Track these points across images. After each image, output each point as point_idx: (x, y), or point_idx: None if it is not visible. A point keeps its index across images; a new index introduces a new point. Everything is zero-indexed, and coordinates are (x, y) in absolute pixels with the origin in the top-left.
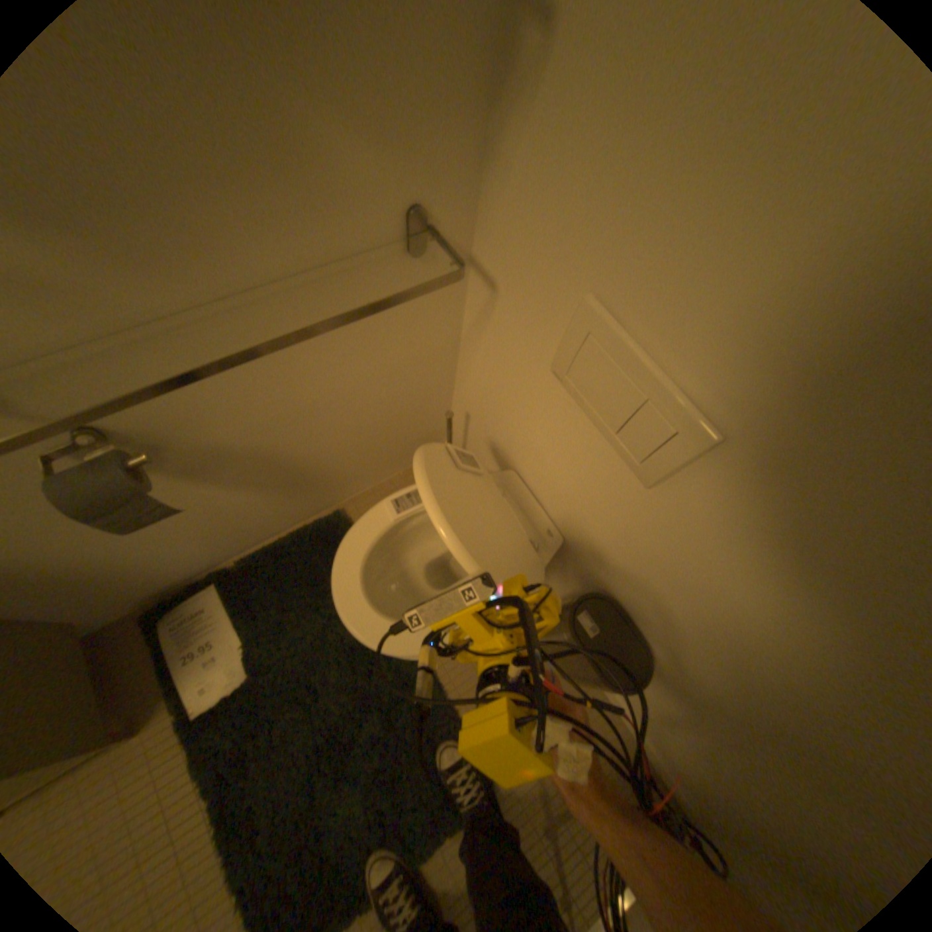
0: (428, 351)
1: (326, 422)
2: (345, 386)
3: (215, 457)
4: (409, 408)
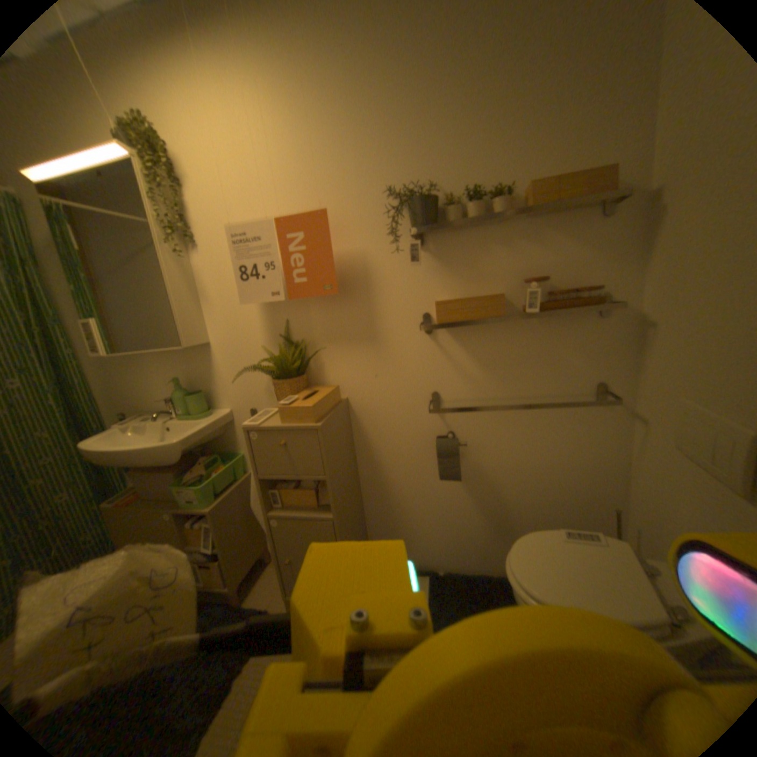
0: (611, 465)
1: (537, 486)
2: (554, 465)
3: (480, 475)
4: (594, 508)
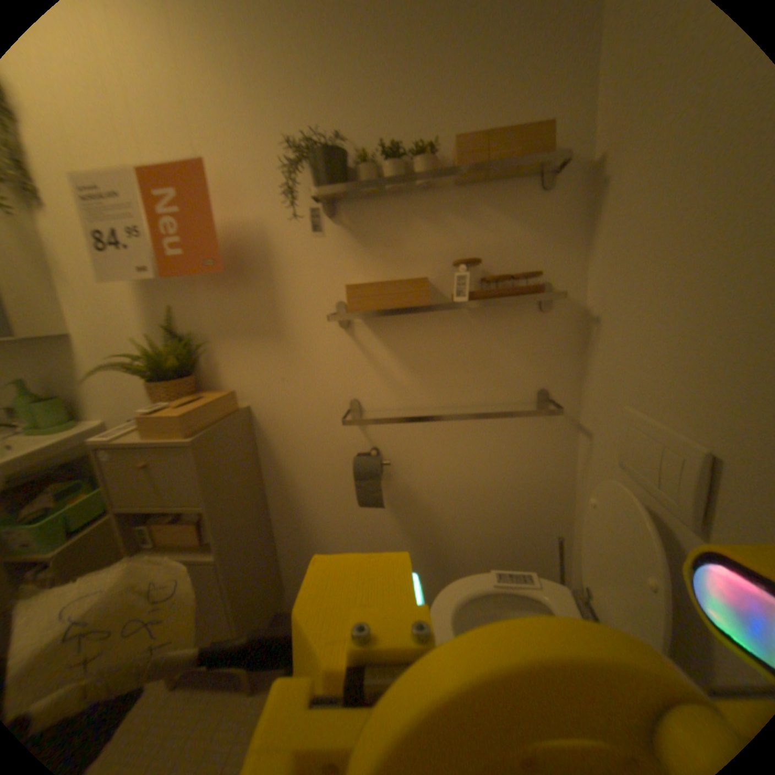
0: (553, 485)
1: (473, 511)
2: (492, 486)
3: (409, 500)
4: (535, 535)
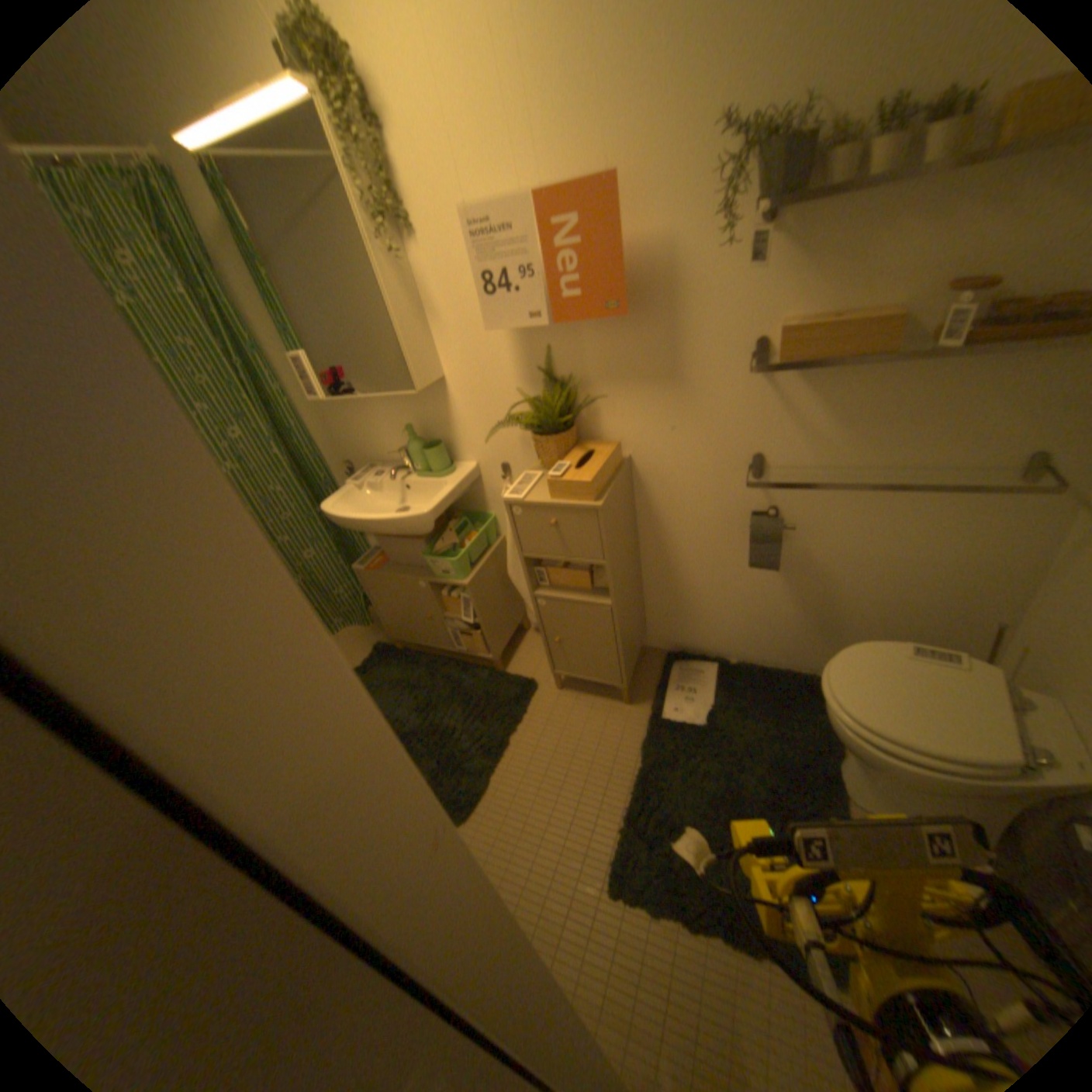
0: (1010, 566)
1: (885, 583)
2: (919, 560)
3: (804, 563)
4: (963, 615)
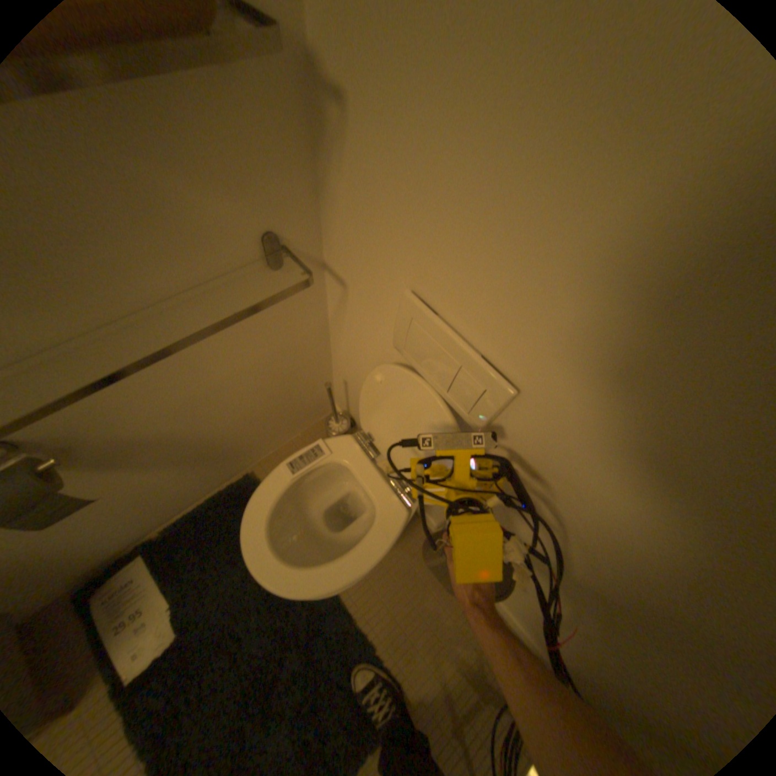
0: (303, 336)
1: (223, 404)
2: (235, 373)
3: (125, 448)
4: (296, 382)
